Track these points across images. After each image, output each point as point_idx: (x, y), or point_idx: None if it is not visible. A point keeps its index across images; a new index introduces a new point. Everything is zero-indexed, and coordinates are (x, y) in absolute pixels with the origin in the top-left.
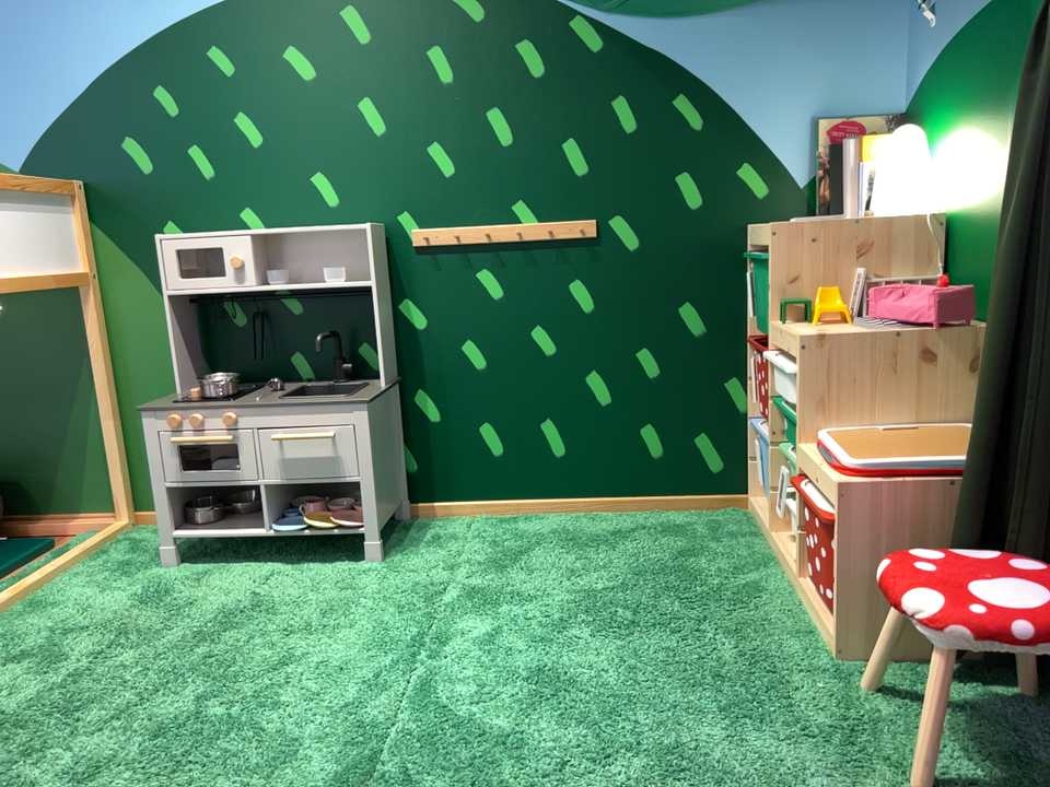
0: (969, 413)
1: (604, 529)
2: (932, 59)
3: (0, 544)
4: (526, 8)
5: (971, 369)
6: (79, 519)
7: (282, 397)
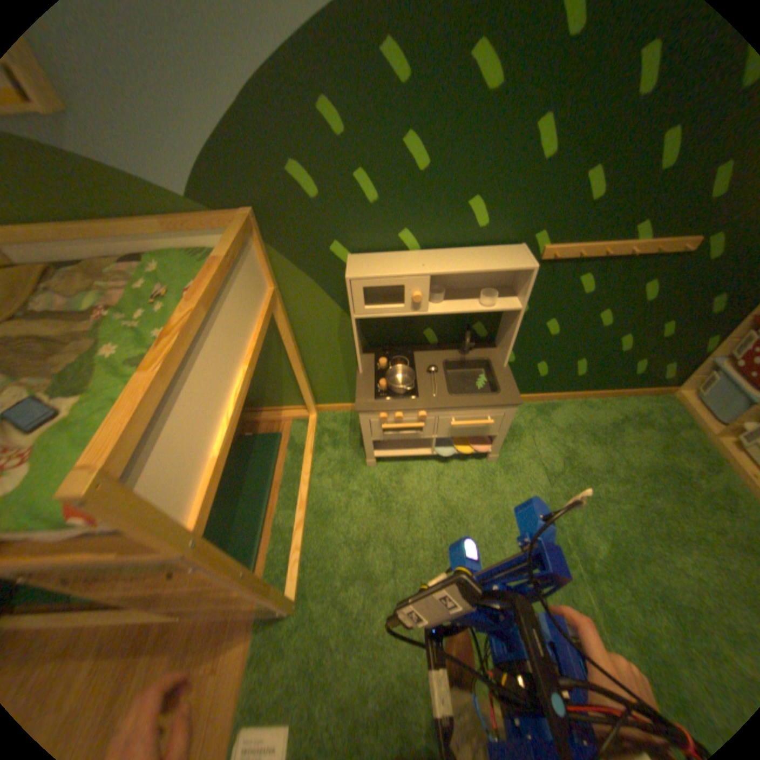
0: None
1: (603, 419)
2: None
3: (246, 430)
4: None
5: None
6: (283, 409)
7: (452, 392)
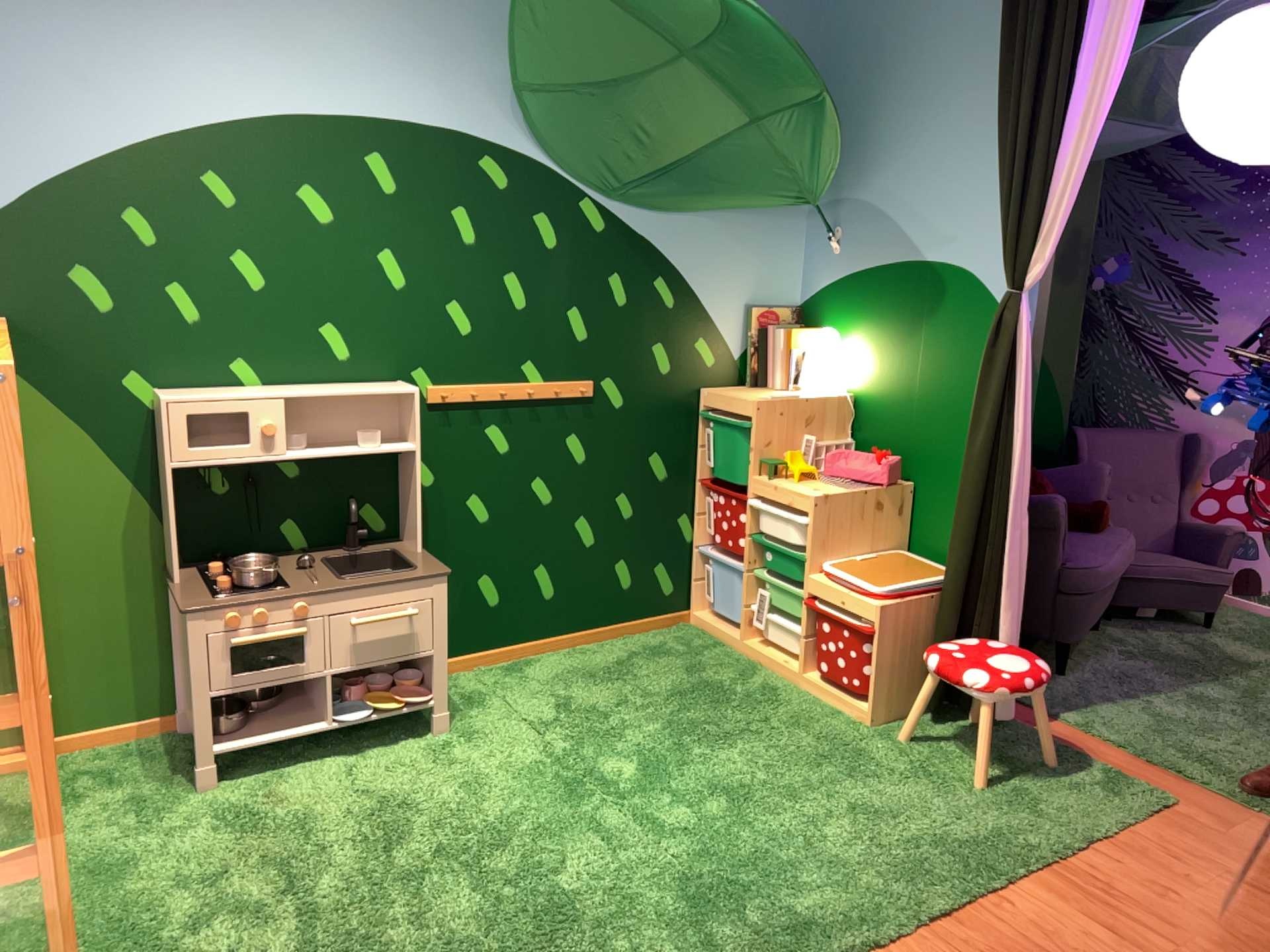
0: (890, 541)
1: (602, 657)
2: (832, 281)
3: None
4: (547, 190)
5: (893, 512)
6: None
7: (350, 574)
